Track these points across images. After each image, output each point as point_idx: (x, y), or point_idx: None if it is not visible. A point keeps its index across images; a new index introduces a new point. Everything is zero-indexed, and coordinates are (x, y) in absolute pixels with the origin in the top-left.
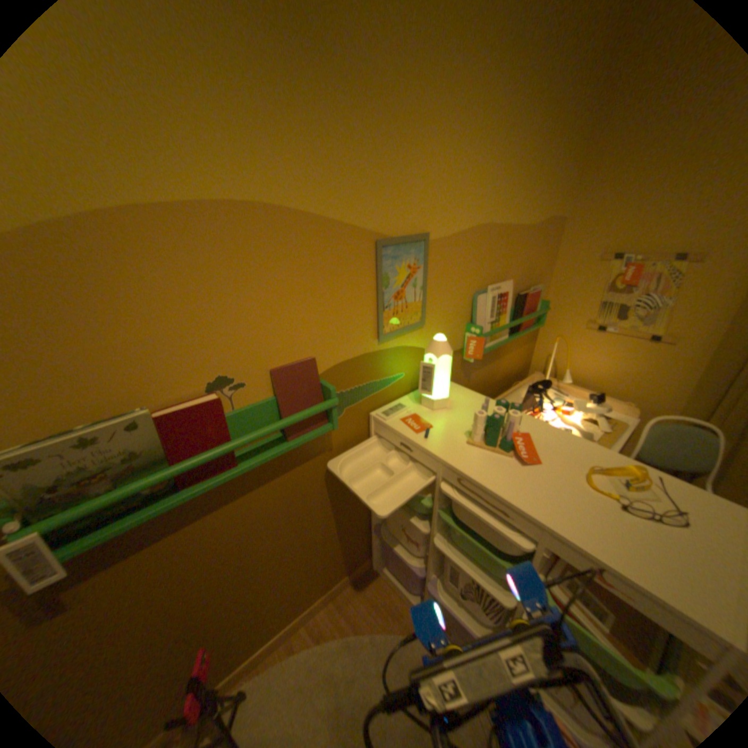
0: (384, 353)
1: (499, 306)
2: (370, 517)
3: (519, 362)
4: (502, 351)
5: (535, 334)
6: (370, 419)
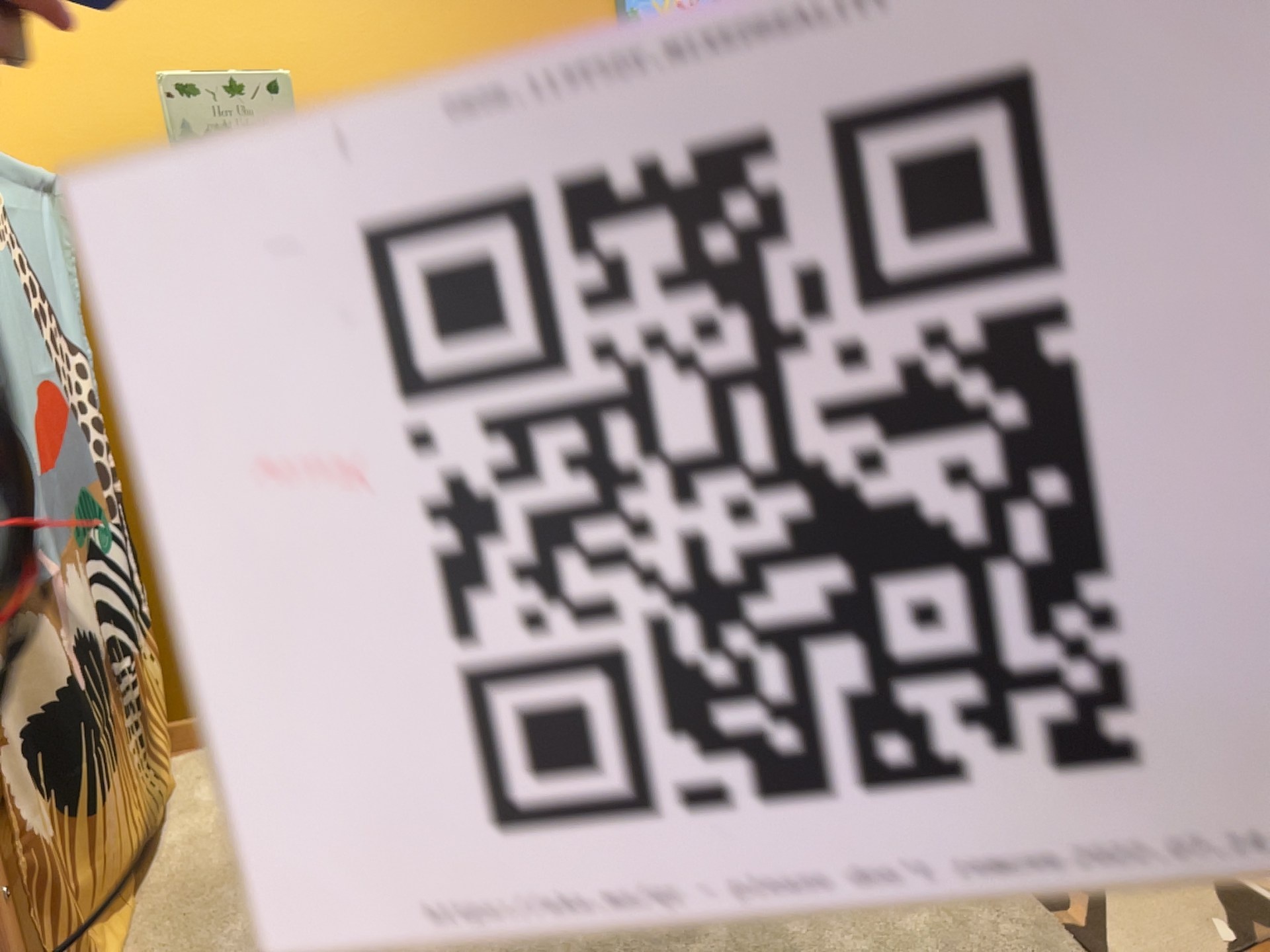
0: None
1: None
2: None
3: None
4: None
5: None
6: None
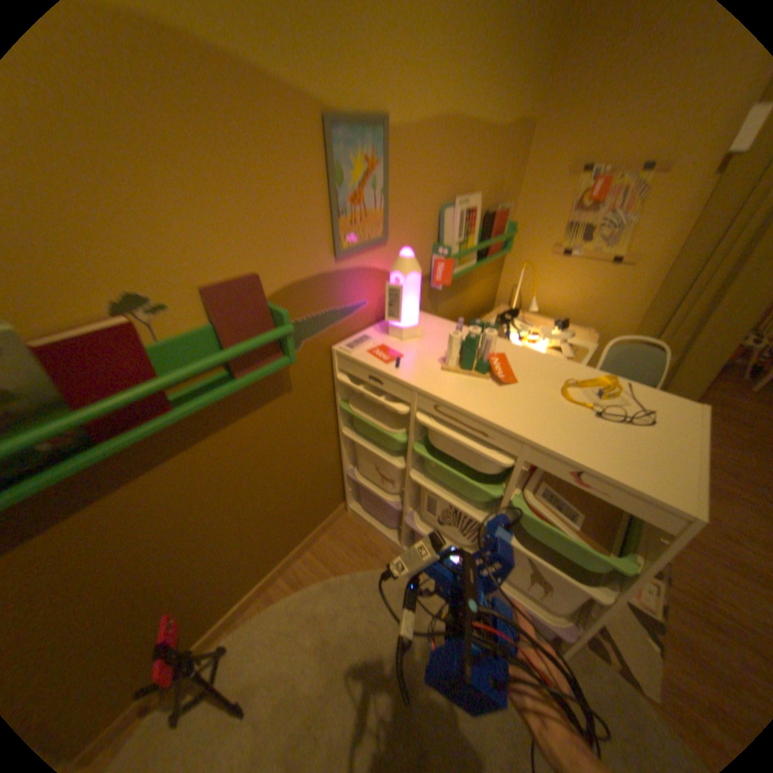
0: (343, 273)
1: (467, 224)
2: (341, 461)
3: (485, 294)
4: (469, 280)
5: (501, 263)
6: (332, 353)
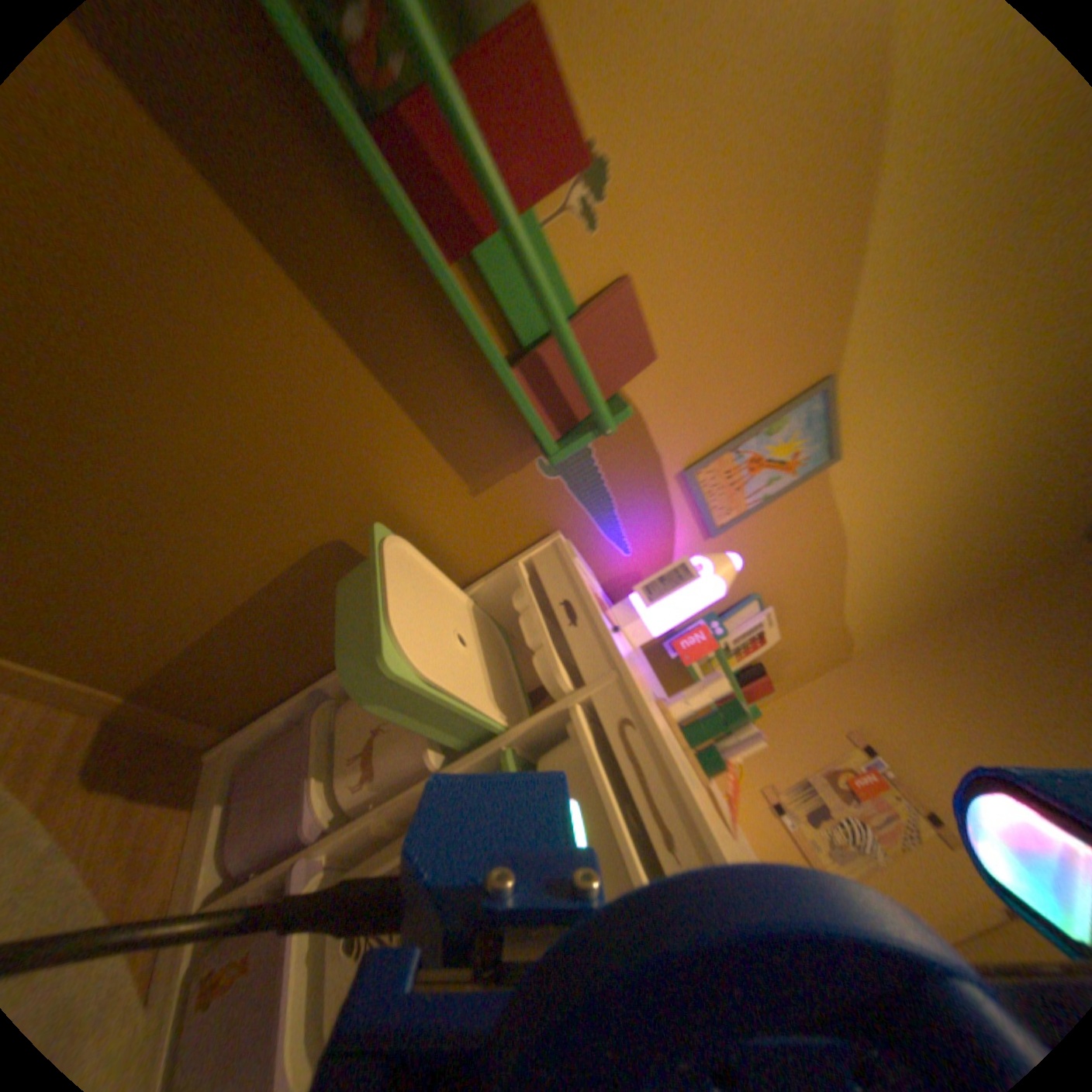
0: (663, 502)
1: (748, 649)
2: (332, 676)
3: None
4: None
5: None
6: (546, 545)
